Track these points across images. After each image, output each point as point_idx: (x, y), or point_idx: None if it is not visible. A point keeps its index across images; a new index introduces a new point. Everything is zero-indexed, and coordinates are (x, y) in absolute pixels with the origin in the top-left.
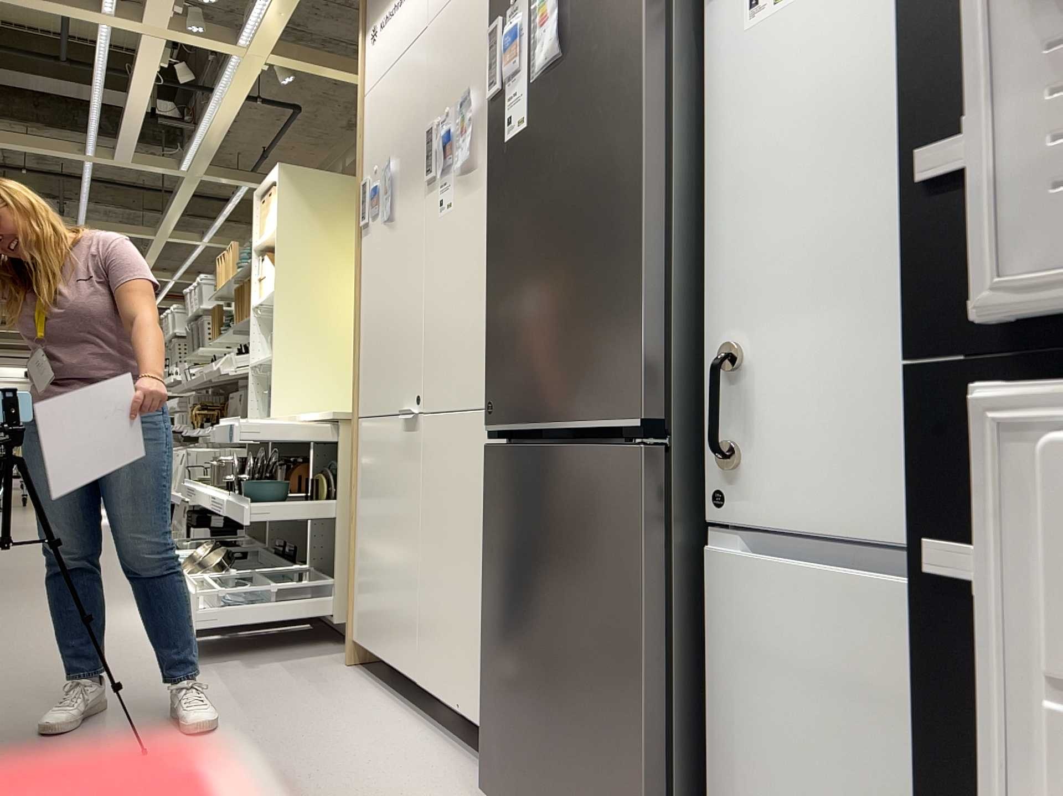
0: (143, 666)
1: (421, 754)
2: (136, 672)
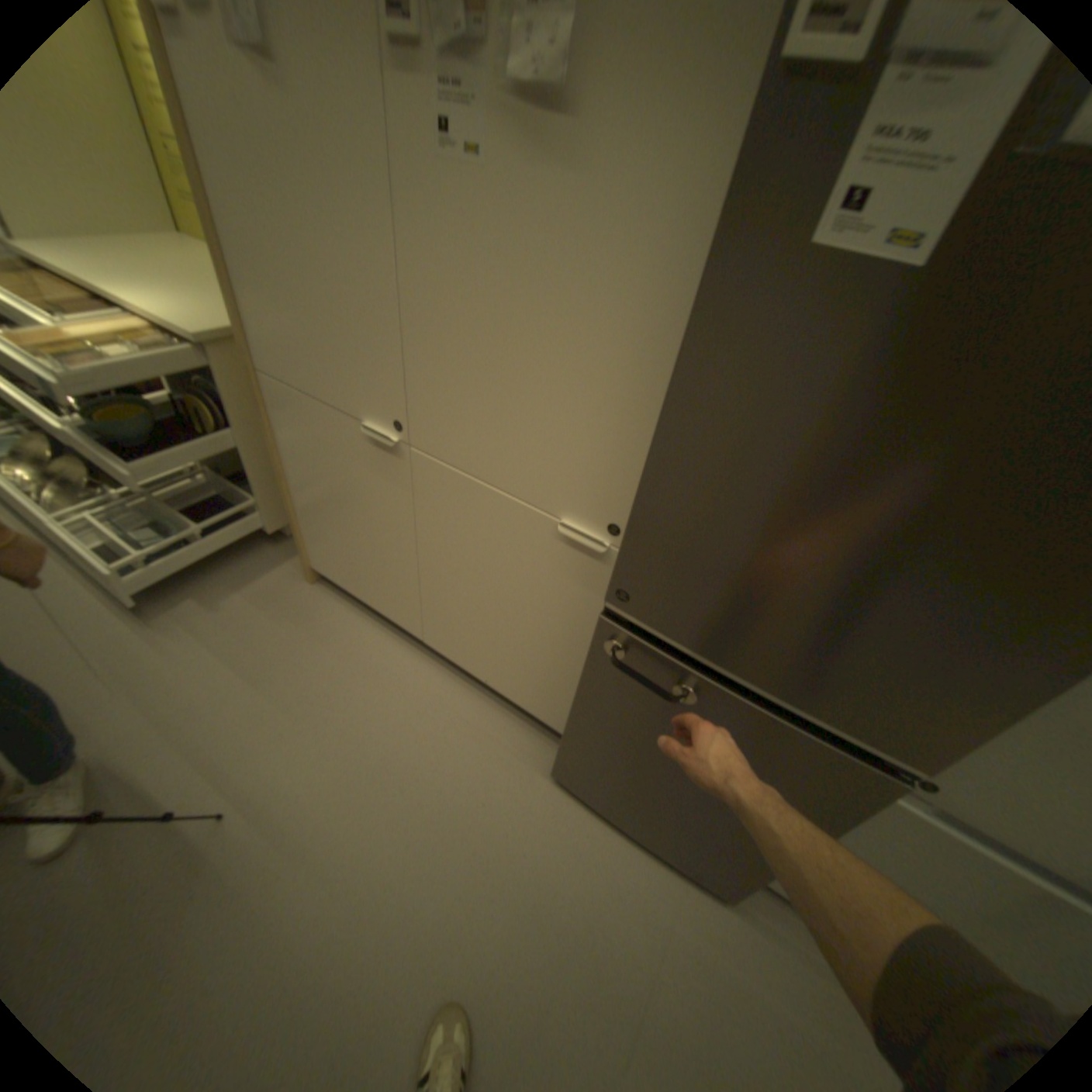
0: (85, 639)
1: (463, 716)
2: (86, 653)
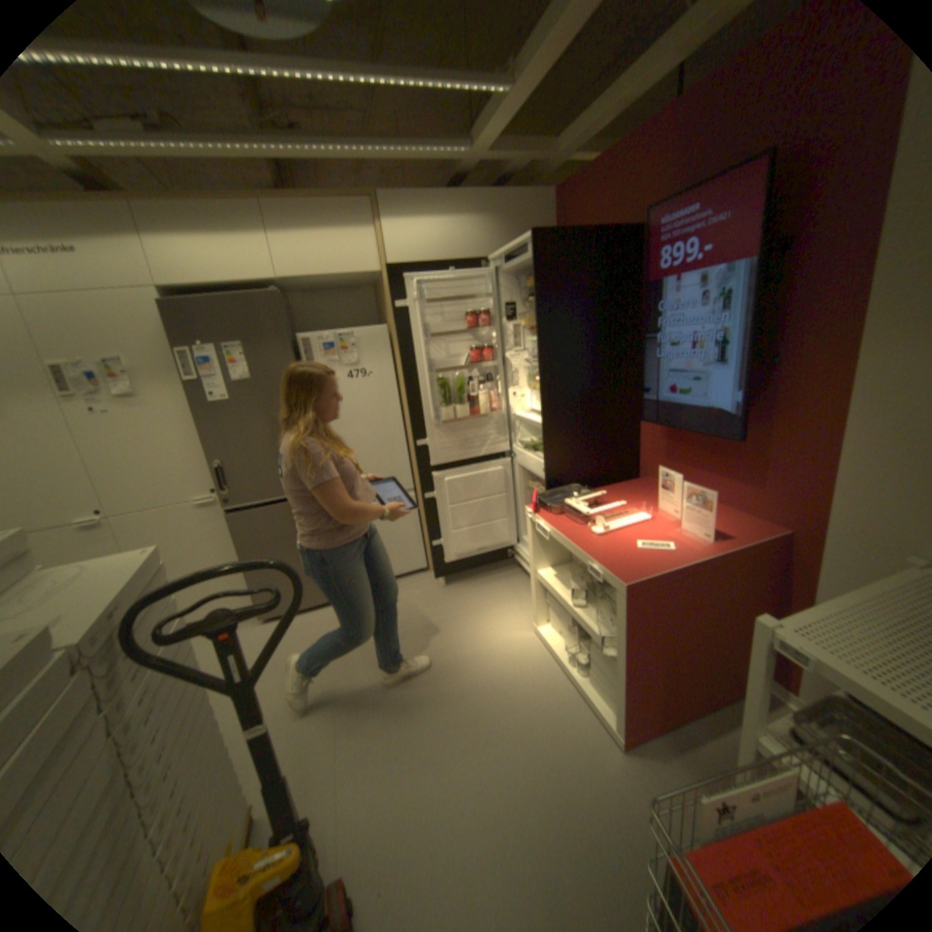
0: None
1: None
2: None
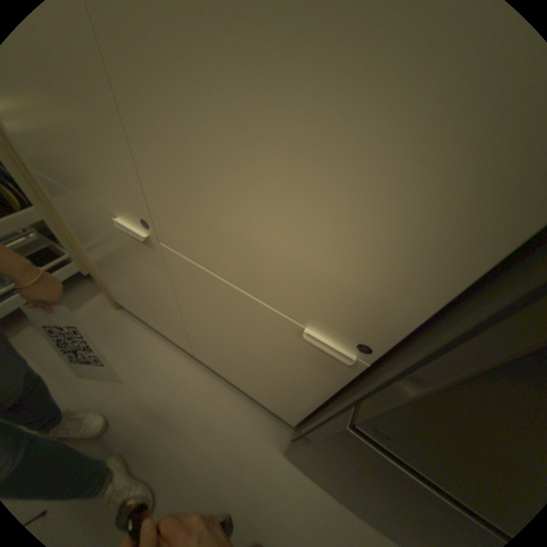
0: None
1: (222, 407)
2: None
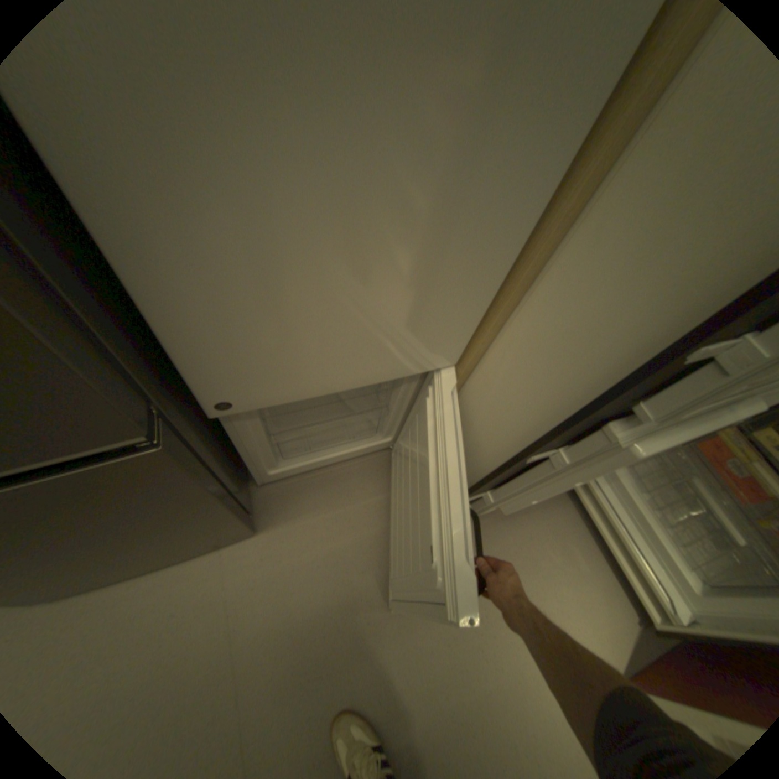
0: None
1: None
2: None
